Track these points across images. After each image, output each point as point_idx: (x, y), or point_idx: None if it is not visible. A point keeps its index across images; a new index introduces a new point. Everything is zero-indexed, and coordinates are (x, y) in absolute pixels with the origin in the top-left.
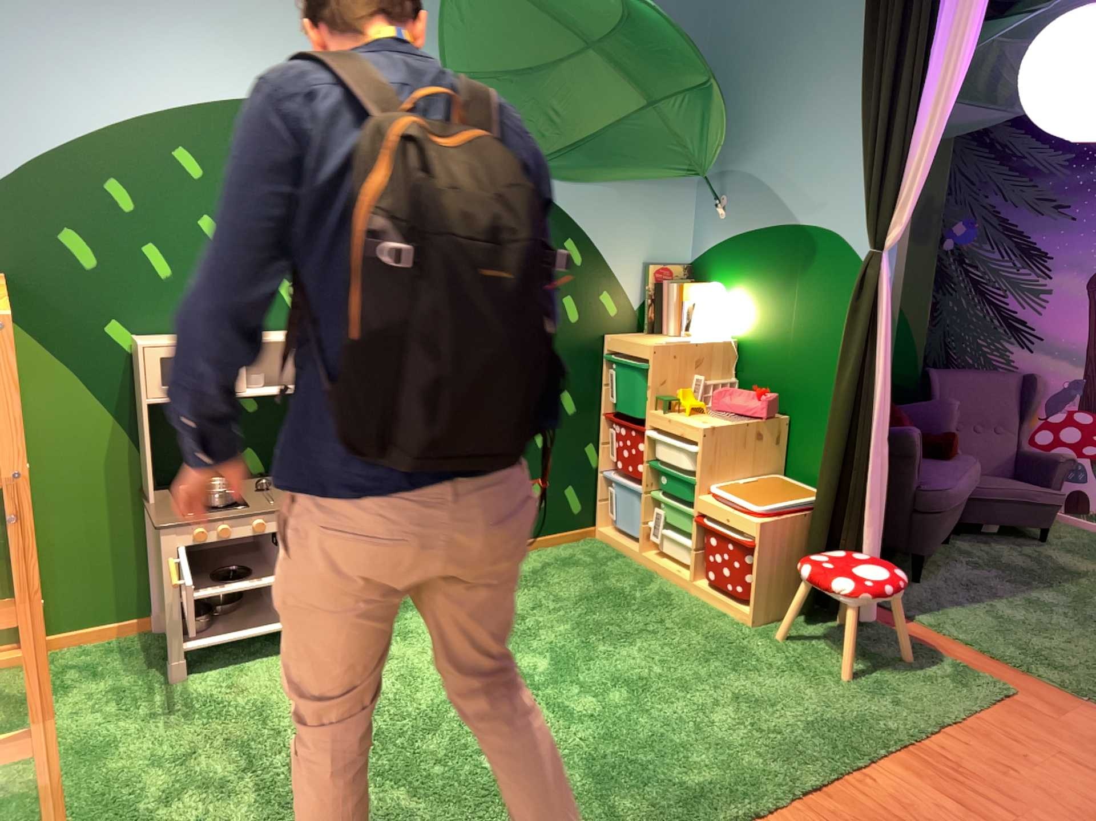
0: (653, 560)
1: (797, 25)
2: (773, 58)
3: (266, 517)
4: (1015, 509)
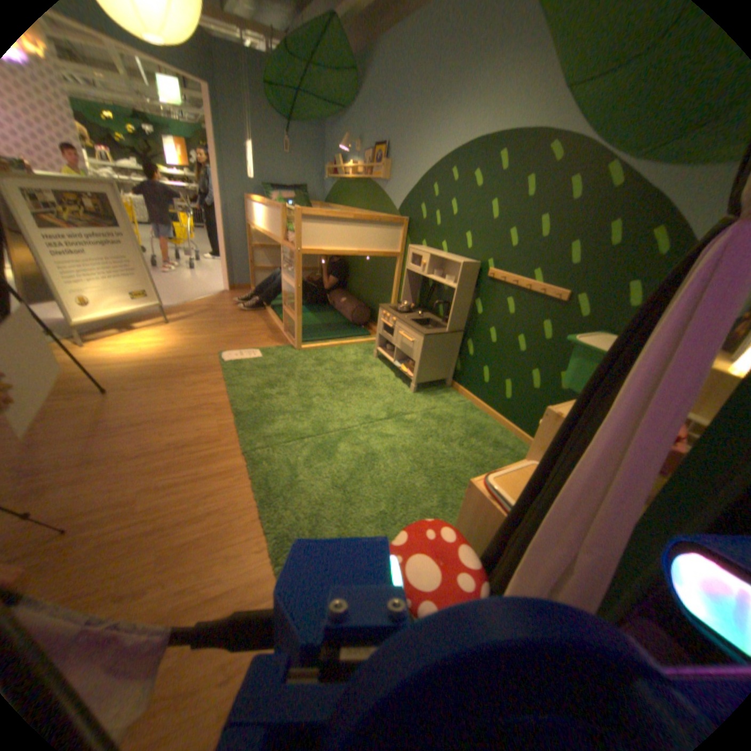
0: None
1: None
2: None
3: (393, 318)
4: None
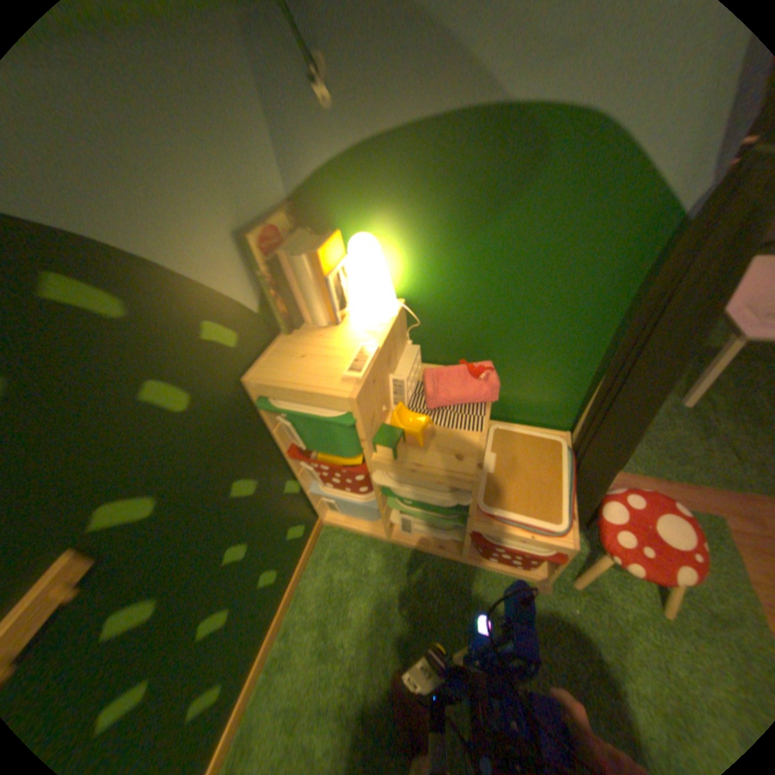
0: (412, 543)
1: None
2: None
3: None
4: None
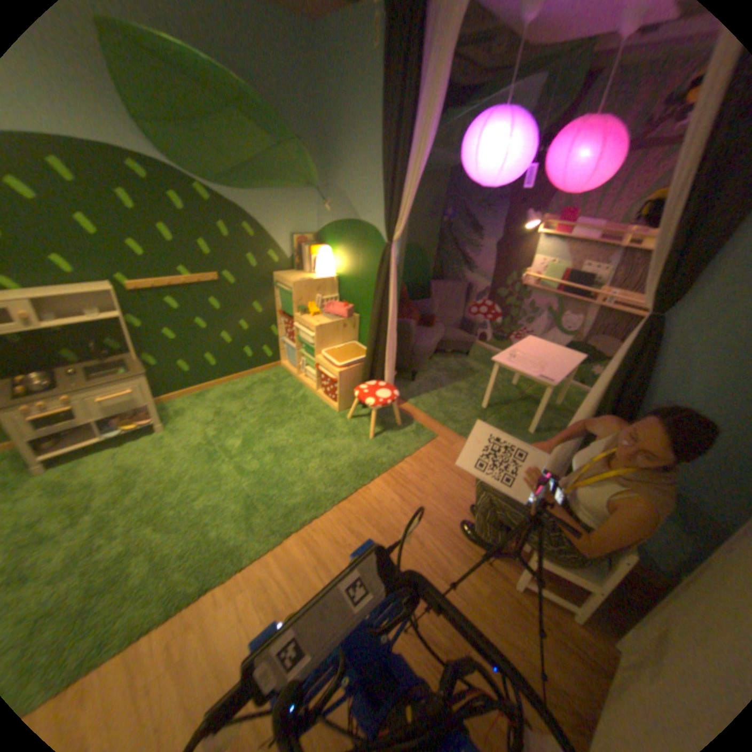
0: (303, 381)
1: (359, 94)
2: (348, 115)
3: (62, 398)
4: (461, 346)
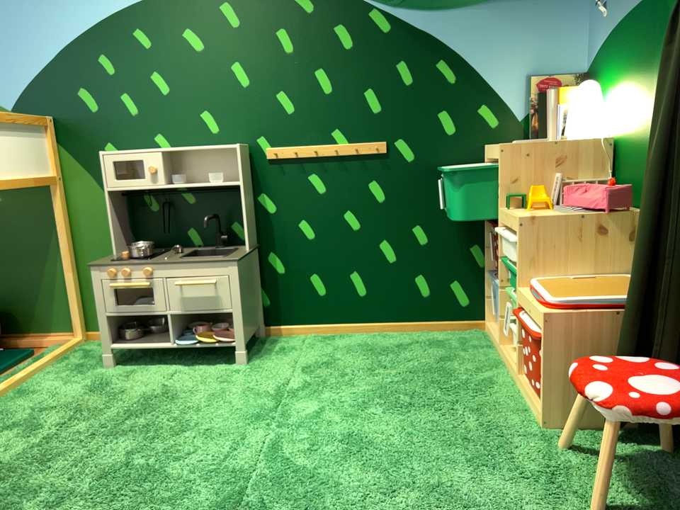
0: (505, 355)
1: None
2: None
3: (147, 268)
4: None
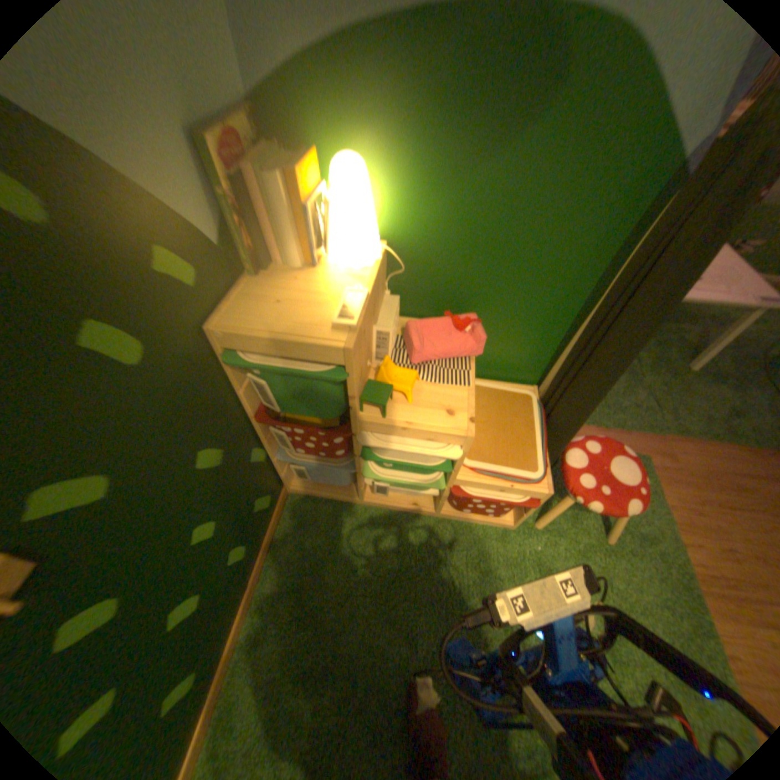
0: (385, 503)
1: None
2: None
3: None
4: None
